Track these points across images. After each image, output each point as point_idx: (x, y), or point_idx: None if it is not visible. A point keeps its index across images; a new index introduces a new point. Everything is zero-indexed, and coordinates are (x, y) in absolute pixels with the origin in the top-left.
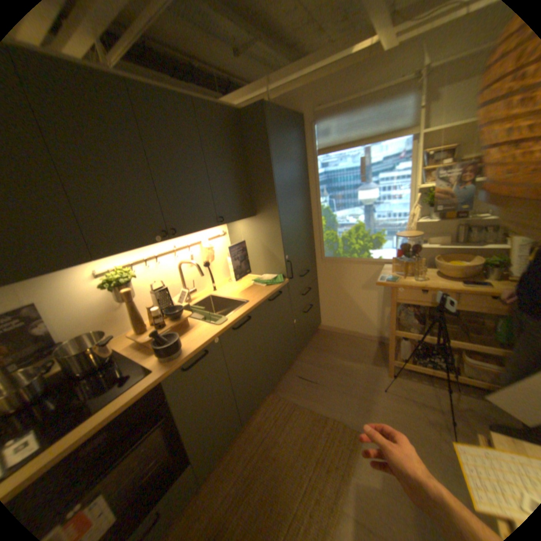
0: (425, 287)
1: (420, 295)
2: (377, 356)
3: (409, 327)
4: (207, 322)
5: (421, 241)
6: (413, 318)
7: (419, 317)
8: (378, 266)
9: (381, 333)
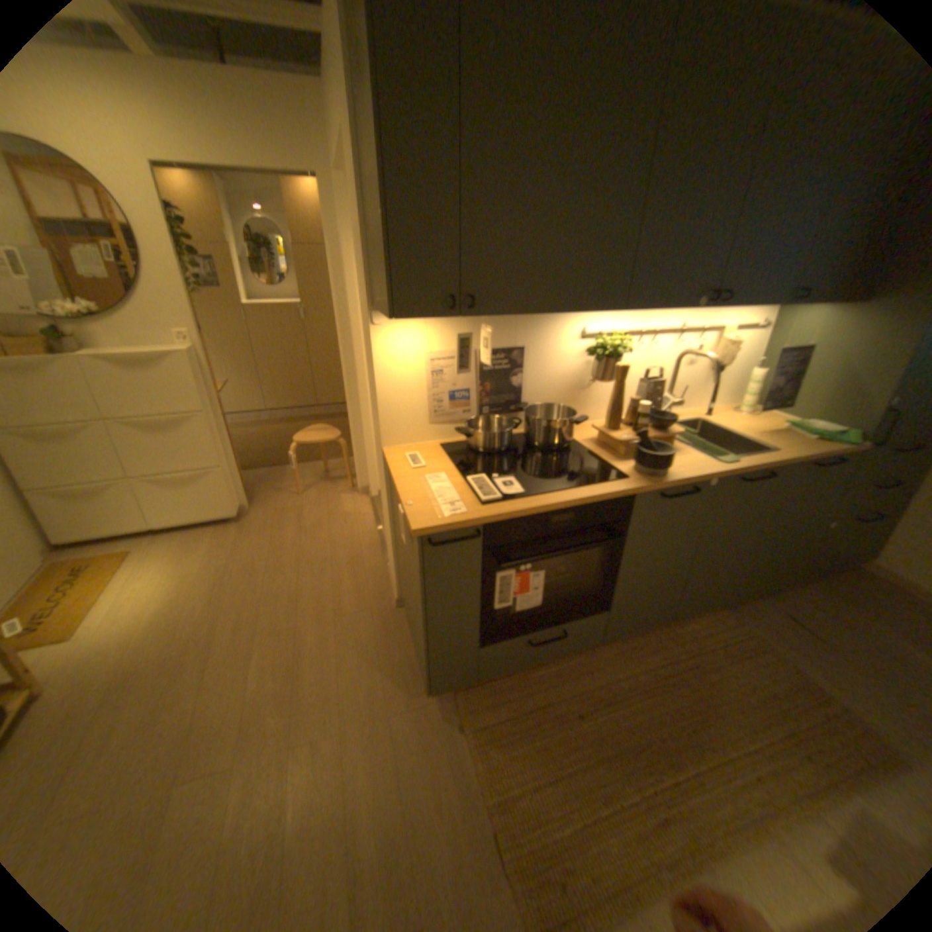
0: None
1: None
2: None
3: None
4: (701, 451)
5: None
6: None
7: None
8: None
9: None
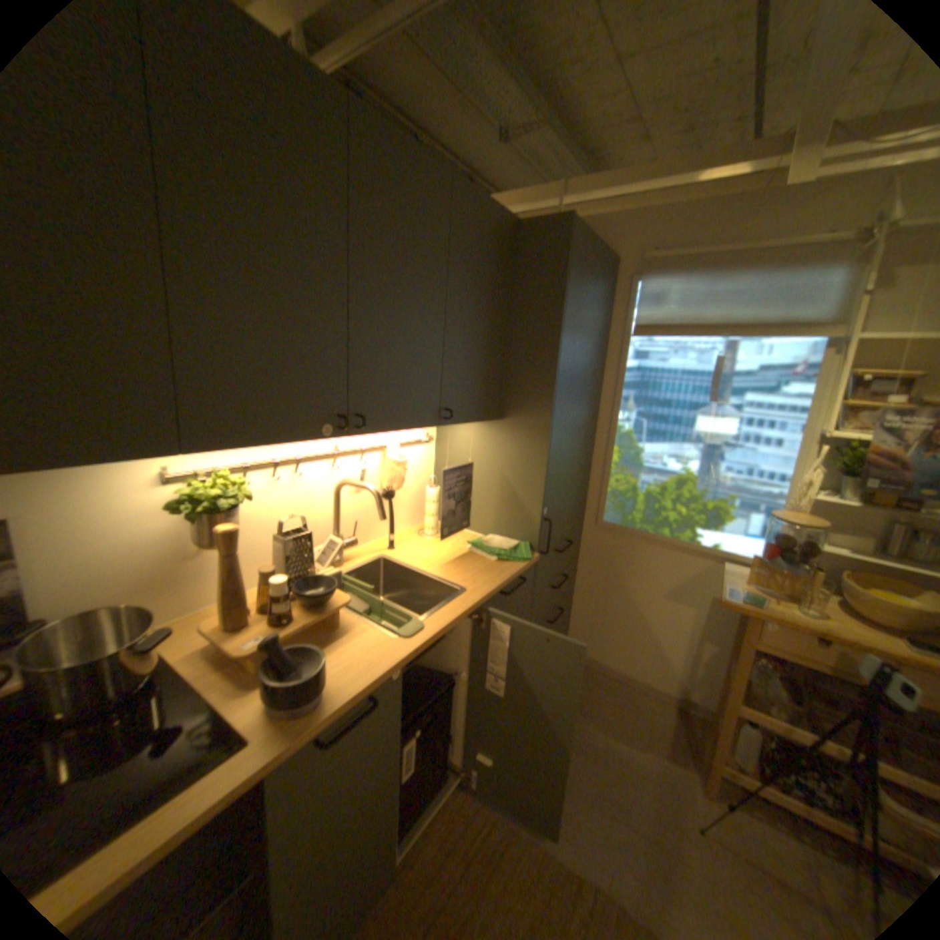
0: (817, 630)
1: (813, 649)
2: (678, 741)
3: (770, 705)
4: (378, 623)
5: (812, 535)
6: (778, 687)
7: (790, 687)
8: (708, 562)
9: (688, 693)
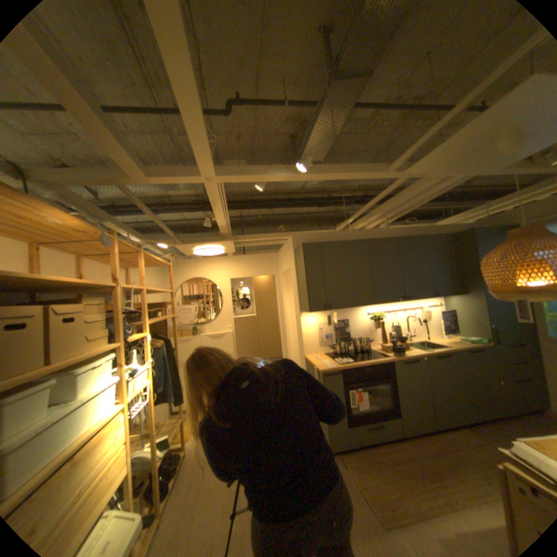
0: None
1: None
2: None
3: None
4: (420, 349)
5: None
6: None
7: None
8: None
9: None
